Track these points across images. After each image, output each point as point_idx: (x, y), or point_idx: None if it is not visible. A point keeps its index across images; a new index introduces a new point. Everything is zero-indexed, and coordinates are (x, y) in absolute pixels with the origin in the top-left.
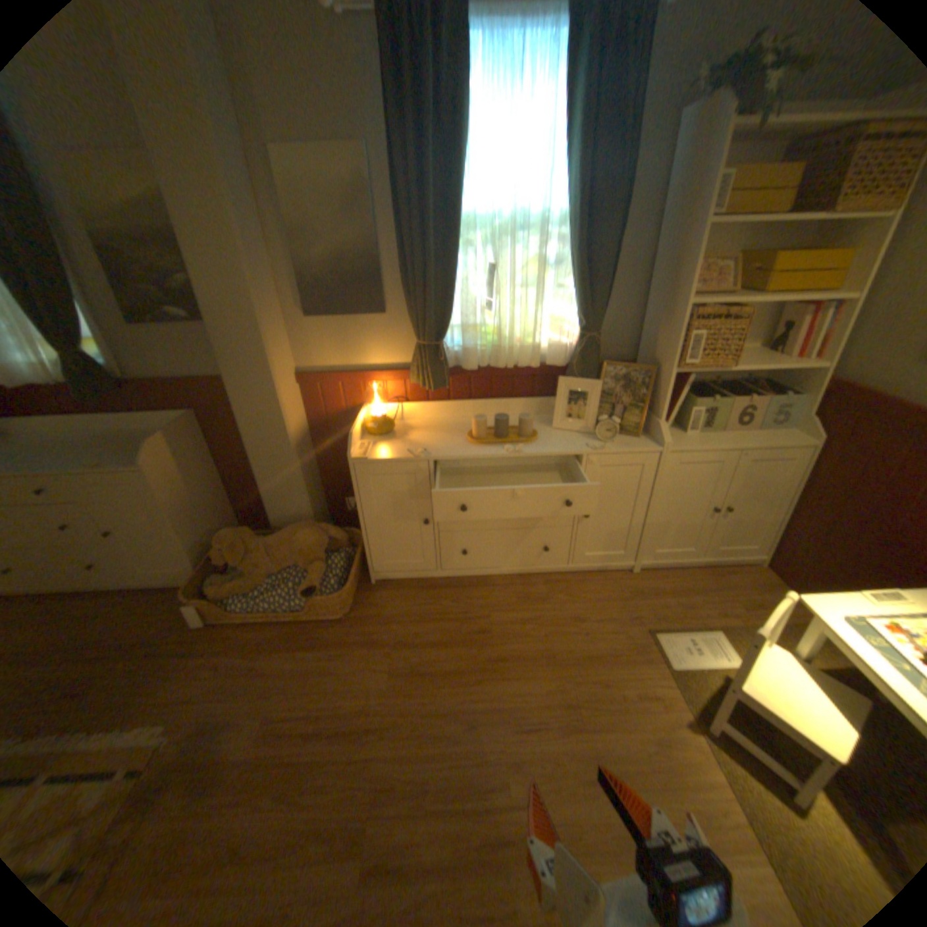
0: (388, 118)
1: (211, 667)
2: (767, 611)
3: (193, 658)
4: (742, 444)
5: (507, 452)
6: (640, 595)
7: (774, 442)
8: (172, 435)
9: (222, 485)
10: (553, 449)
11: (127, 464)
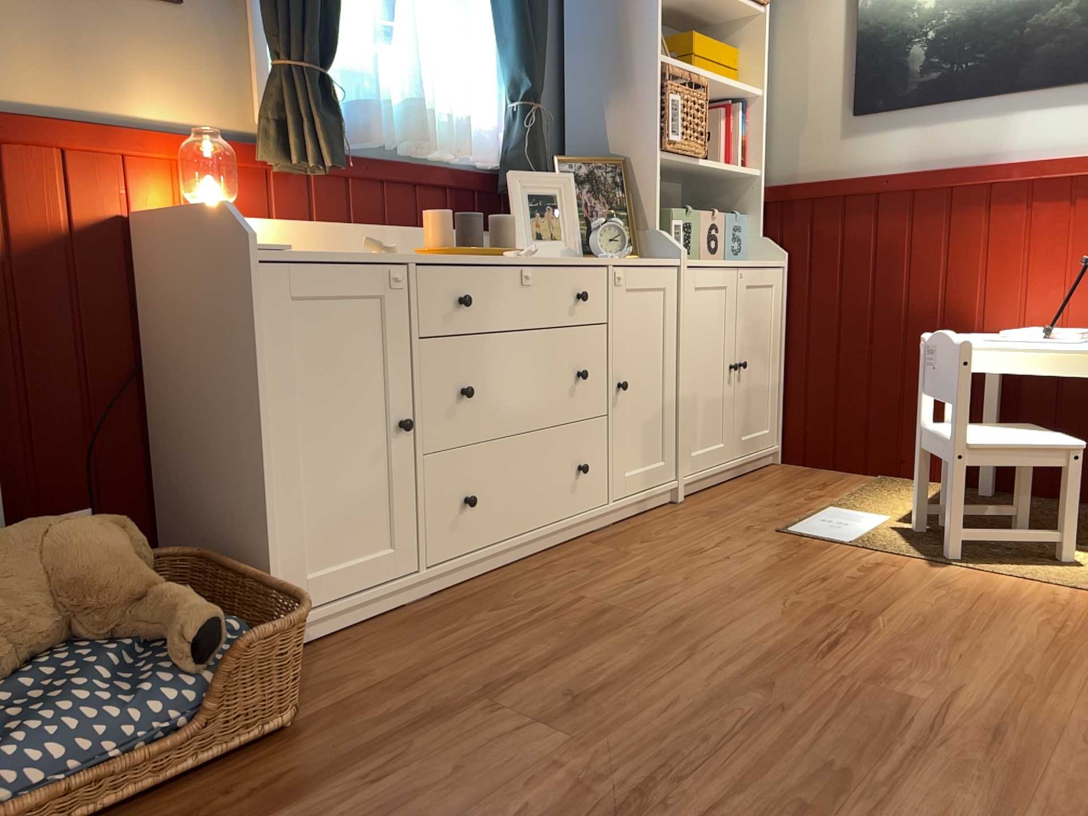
0: None
1: None
2: (831, 484)
3: None
4: (733, 262)
5: (516, 256)
6: (716, 513)
7: (752, 262)
8: None
9: None
10: (567, 257)
11: None
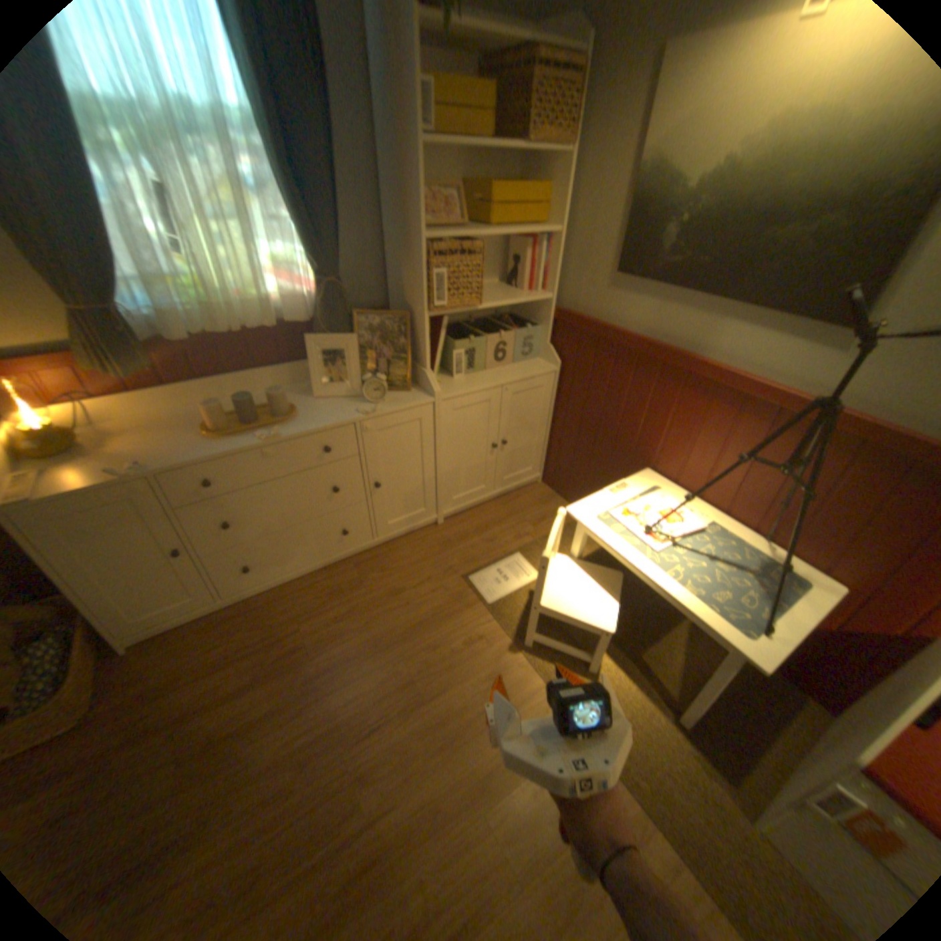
0: None
1: None
2: (546, 520)
3: None
4: (500, 380)
5: (259, 439)
6: (447, 544)
7: (524, 373)
8: None
9: None
10: (318, 423)
11: None
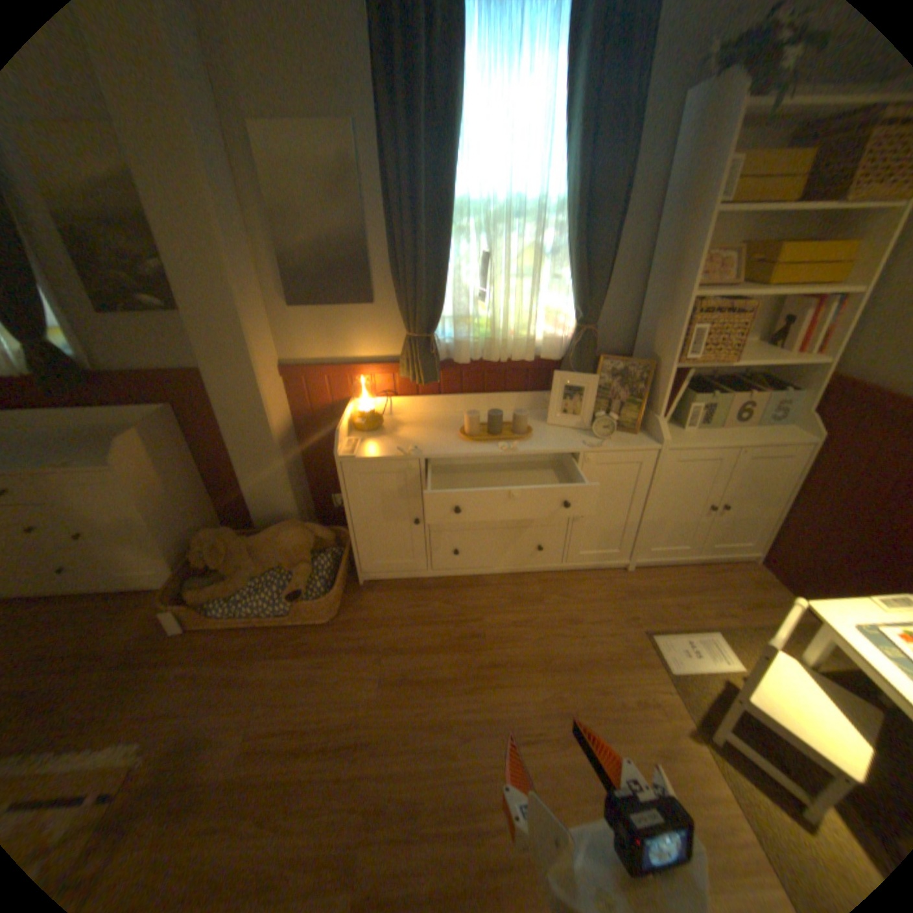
0: (377, 93)
1: (190, 677)
2: (764, 610)
3: (171, 667)
4: (741, 441)
5: (501, 450)
6: (636, 594)
7: (773, 439)
8: (147, 431)
9: (202, 482)
10: (548, 446)
11: (98, 462)
